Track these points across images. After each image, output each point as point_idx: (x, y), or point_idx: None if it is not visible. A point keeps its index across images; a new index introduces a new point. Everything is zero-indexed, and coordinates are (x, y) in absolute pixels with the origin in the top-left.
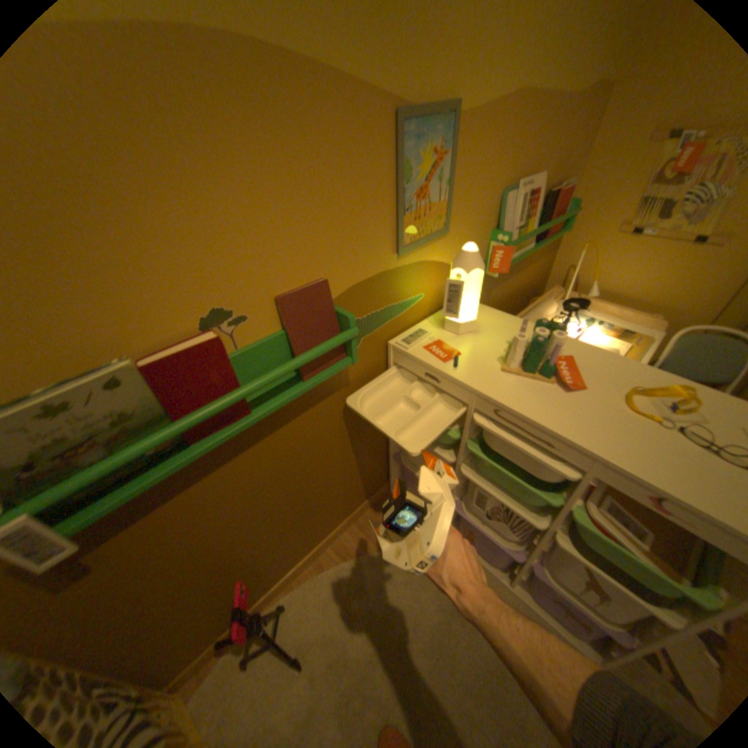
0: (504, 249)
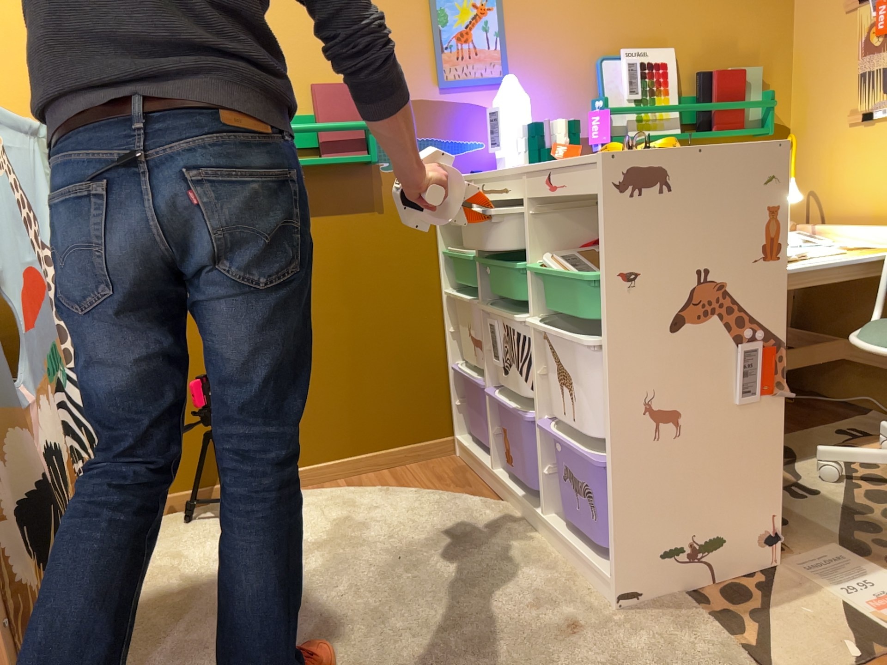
0: (600, 114)
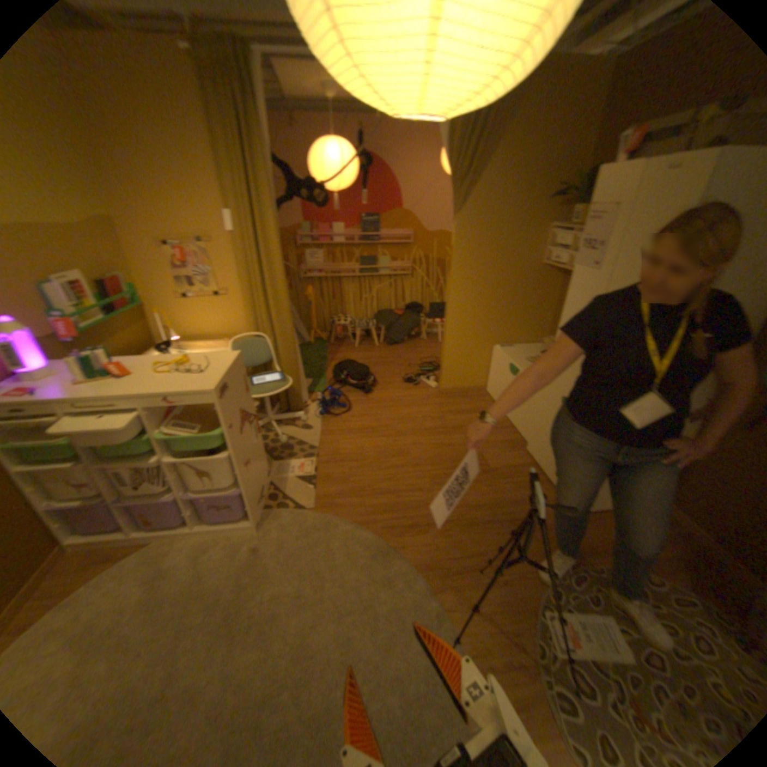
0: (60, 321)
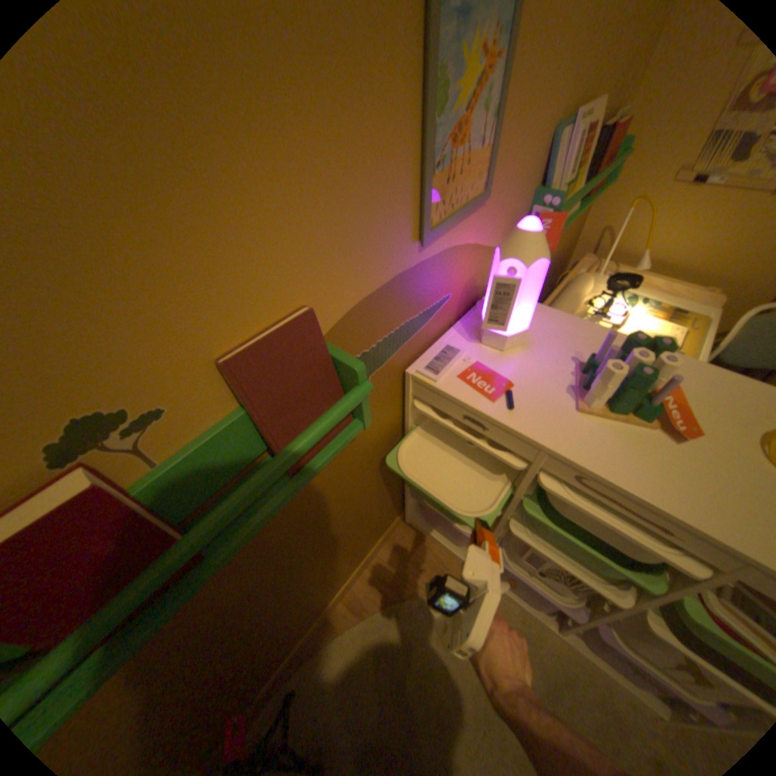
0: (555, 215)
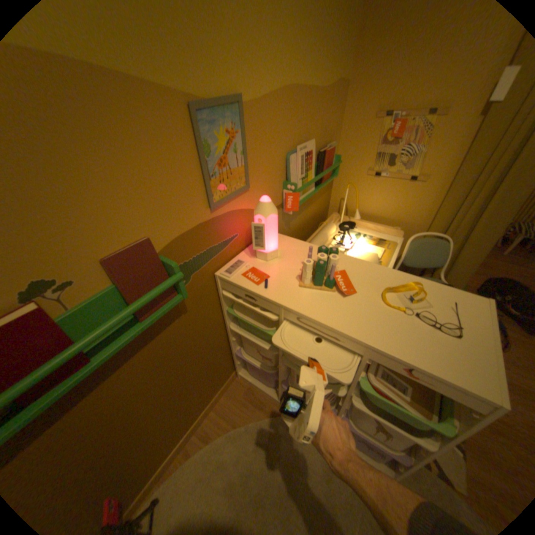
0: (293, 194)
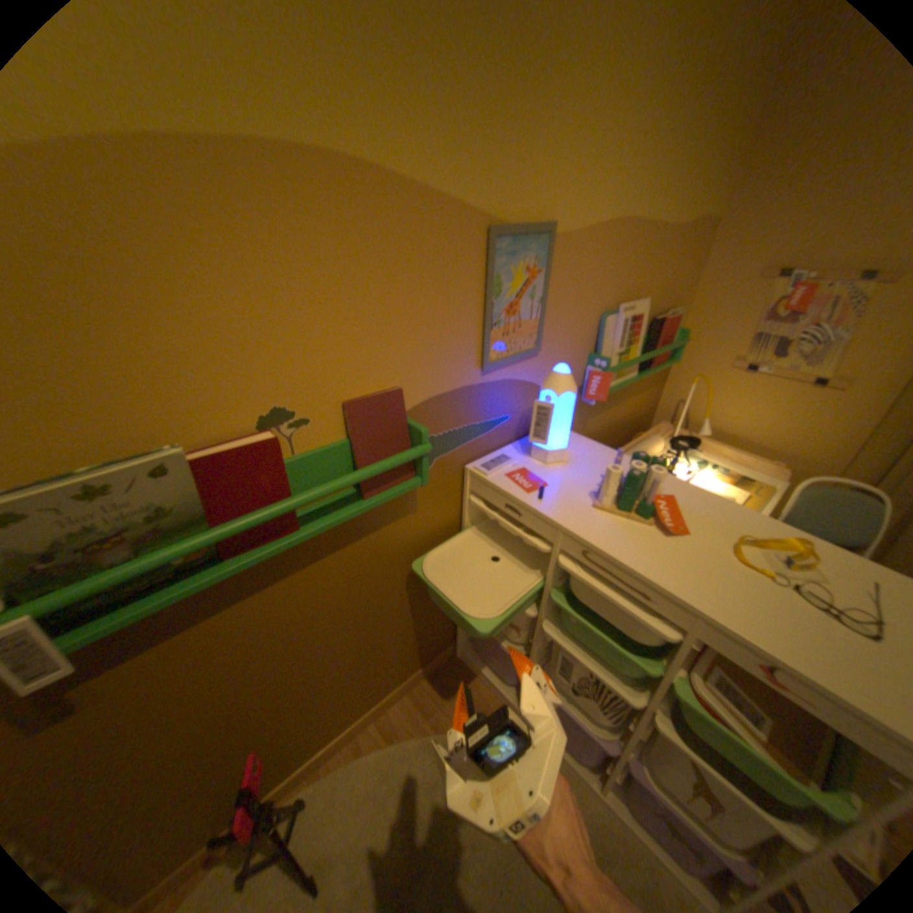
0: (603, 374)
